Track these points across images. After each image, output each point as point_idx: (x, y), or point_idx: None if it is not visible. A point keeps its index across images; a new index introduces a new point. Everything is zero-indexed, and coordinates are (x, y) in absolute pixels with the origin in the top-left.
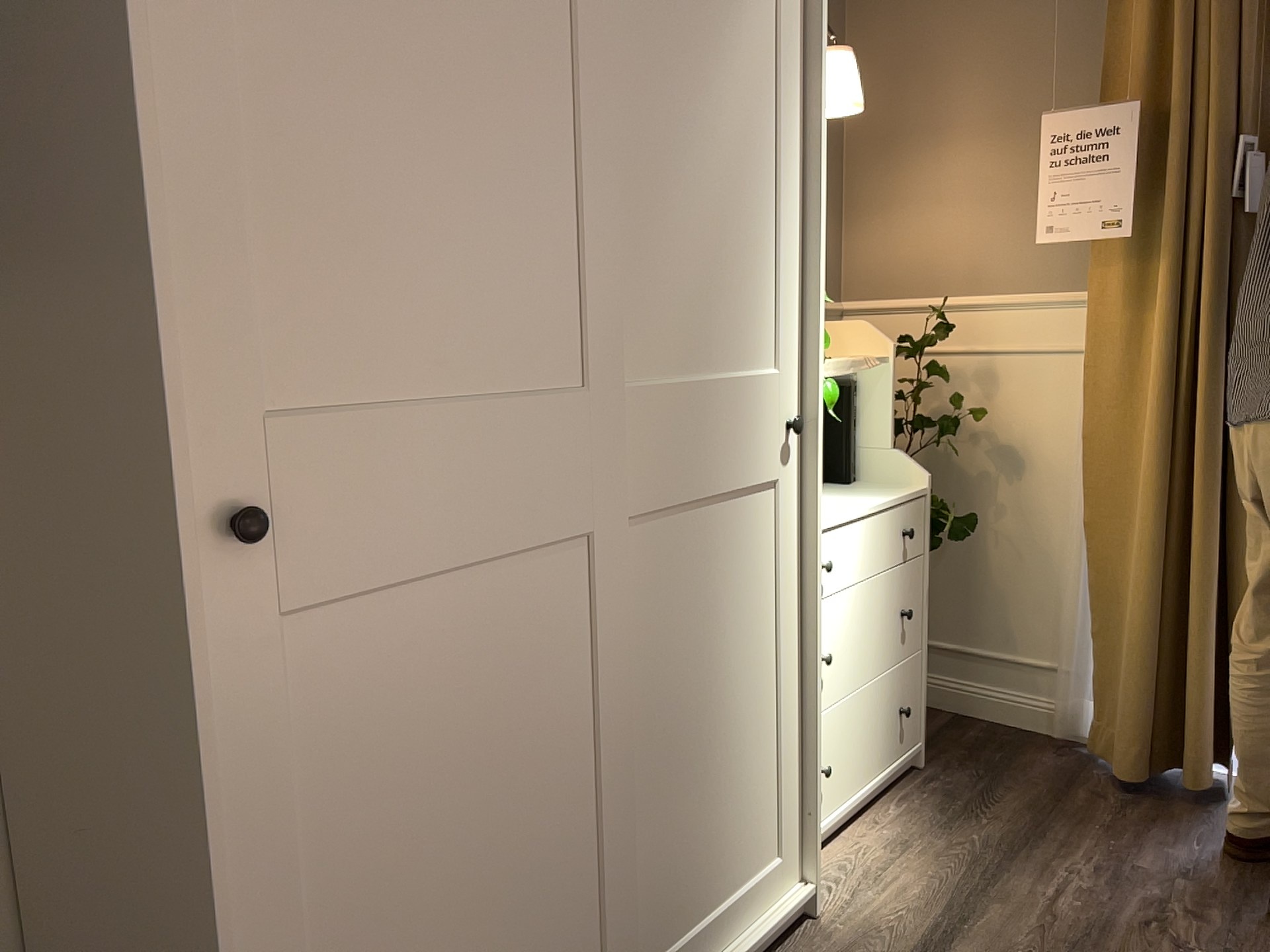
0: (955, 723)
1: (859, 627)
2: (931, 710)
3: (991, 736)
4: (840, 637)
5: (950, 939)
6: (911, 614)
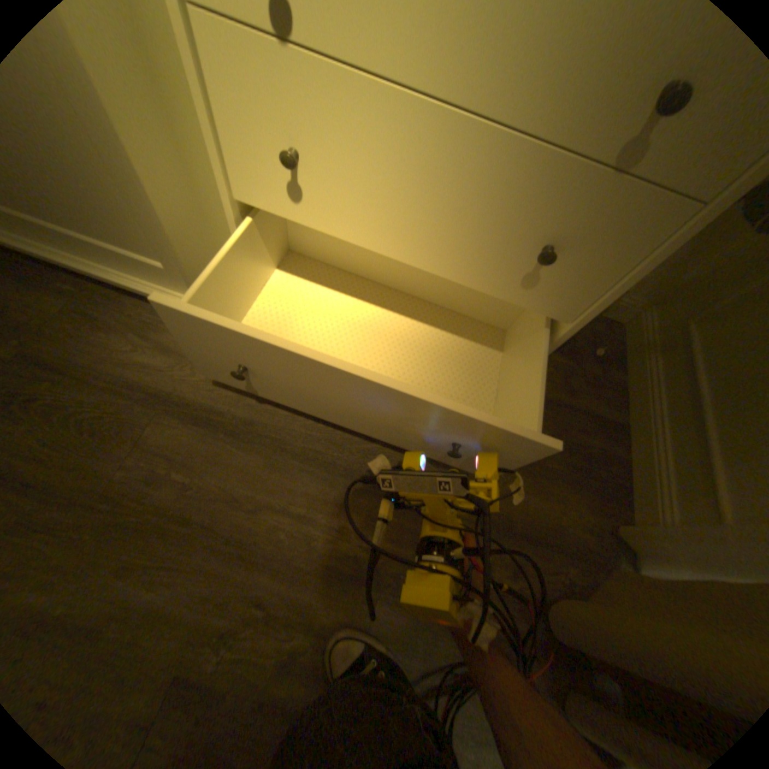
0: (608, 423)
1: (405, 176)
2: (624, 399)
3: (598, 457)
4: (344, 153)
5: (202, 422)
6: (546, 253)
